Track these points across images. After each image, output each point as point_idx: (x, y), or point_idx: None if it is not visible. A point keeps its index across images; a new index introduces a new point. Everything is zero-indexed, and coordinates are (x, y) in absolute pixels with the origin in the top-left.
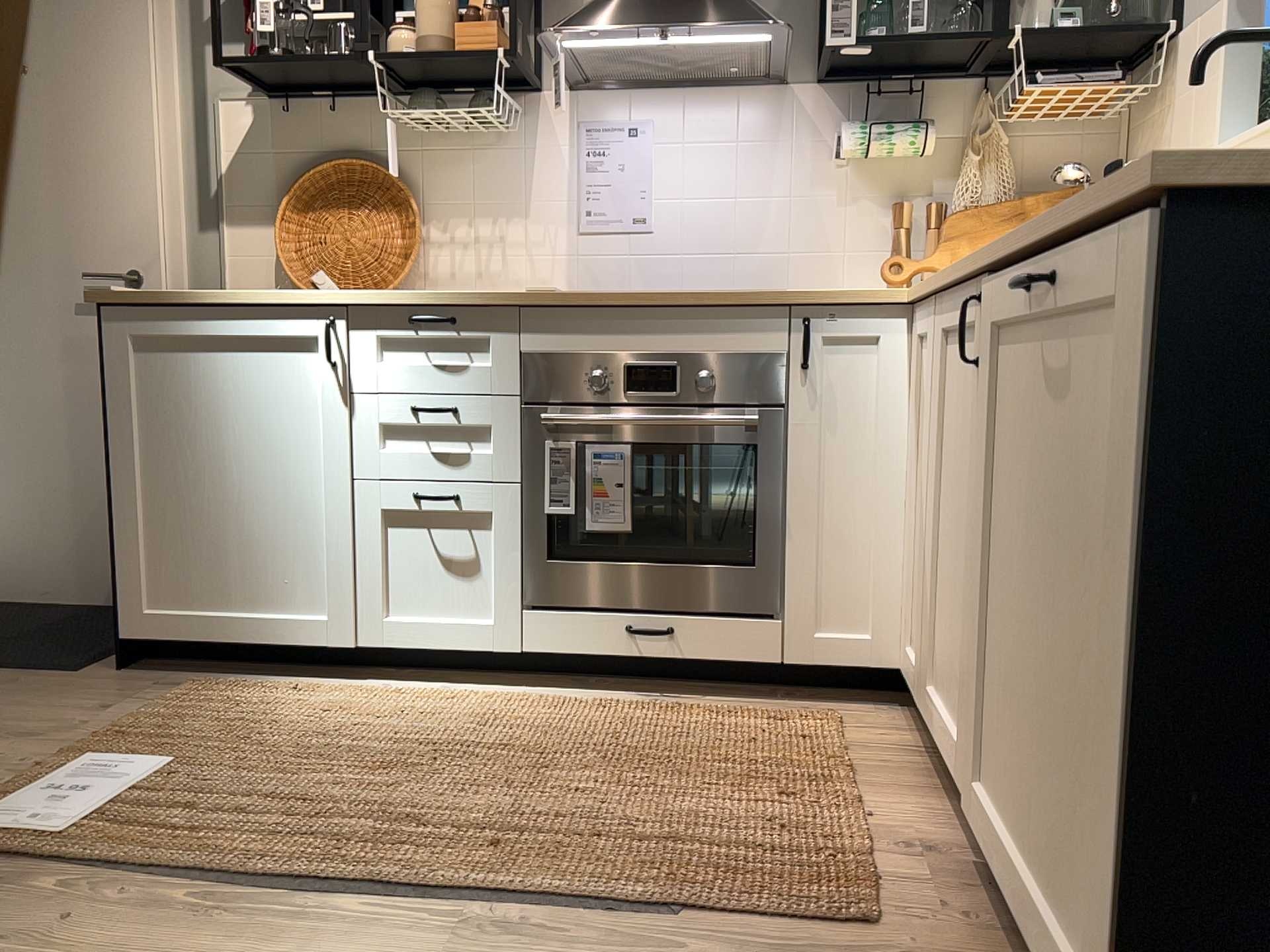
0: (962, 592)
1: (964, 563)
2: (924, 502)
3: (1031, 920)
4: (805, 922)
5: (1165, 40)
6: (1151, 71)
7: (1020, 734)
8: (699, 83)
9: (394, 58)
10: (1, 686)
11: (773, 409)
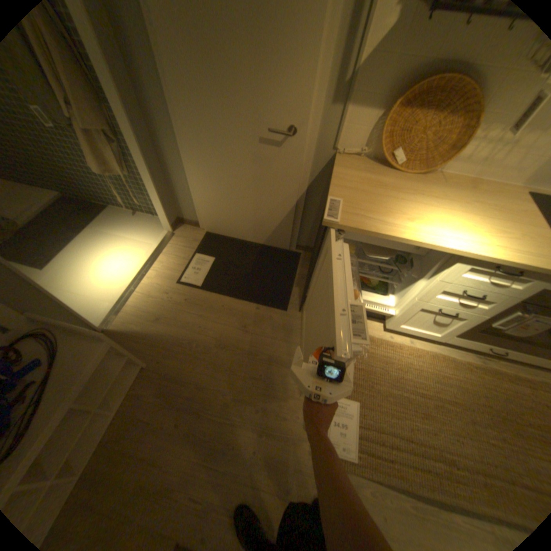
0: None
1: None
2: None
3: None
4: None
5: None
6: None
7: None
8: None
9: None
10: (268, 320)
11: None
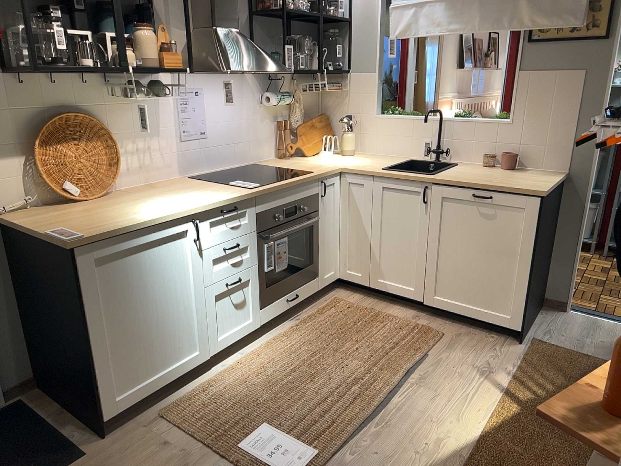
0: (402, 254)
1: (402, 247)
2: (355, 230)
3: (471, 315)
4: (437, 340)
5: (345, 72)
6: (336, 78)
7: (456, 282)
8: (220, 72)
9: (142, 70)
10: None
11: (315, 211)
